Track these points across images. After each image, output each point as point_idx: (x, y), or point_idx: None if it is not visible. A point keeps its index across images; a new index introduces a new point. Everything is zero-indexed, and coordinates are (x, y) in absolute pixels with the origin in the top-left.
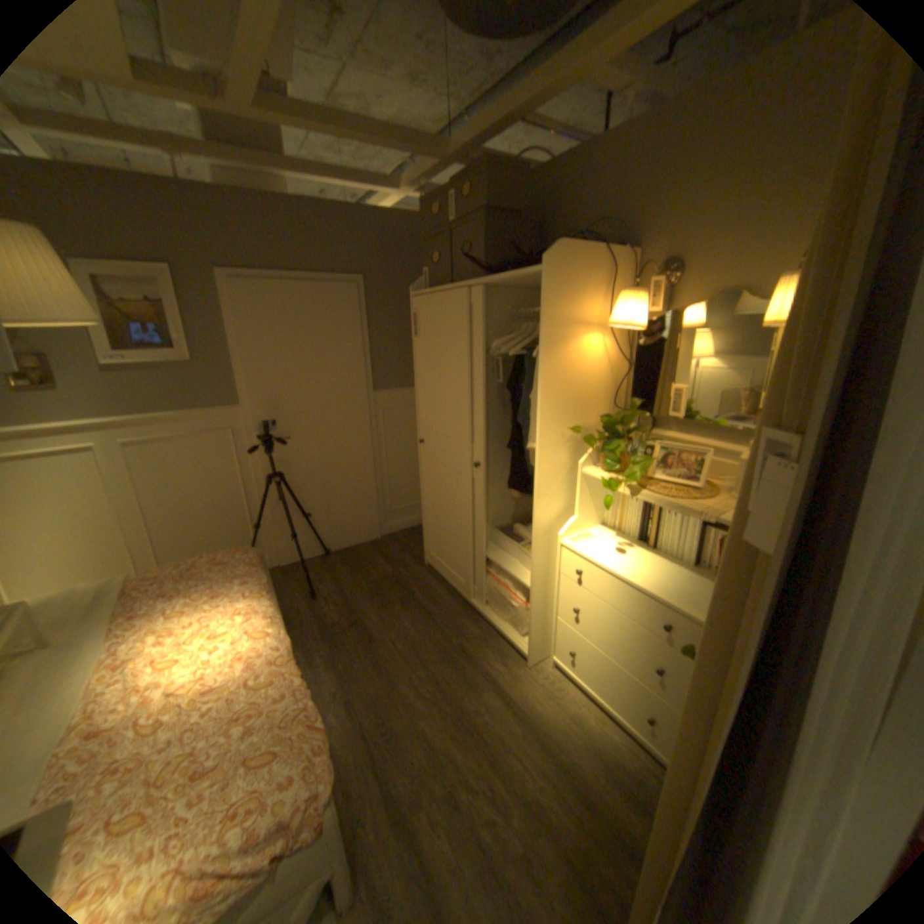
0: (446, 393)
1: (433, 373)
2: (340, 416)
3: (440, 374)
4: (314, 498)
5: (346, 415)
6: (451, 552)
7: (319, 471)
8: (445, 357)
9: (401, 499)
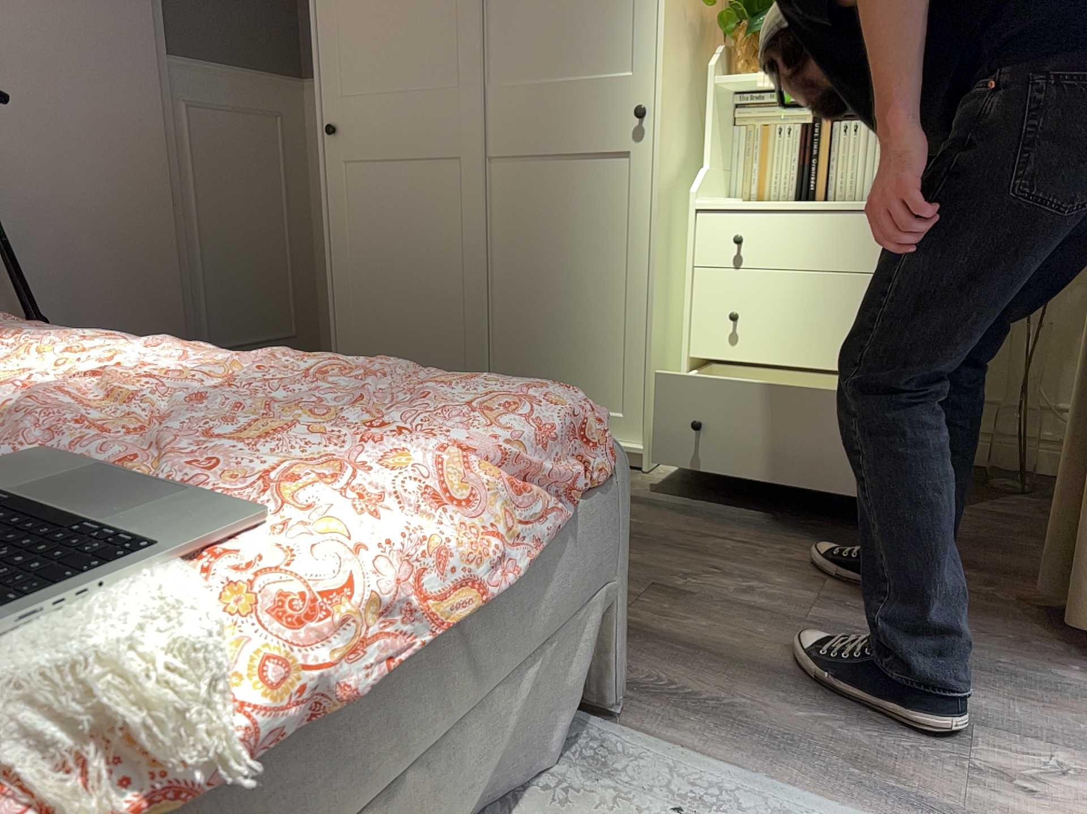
0: None
1: None
2: (102, 92)
3: None
4: (46, 290)
5: (116, 94)
6: (422, 350)
7: (57, 223)
8: None
9: (232, 323)
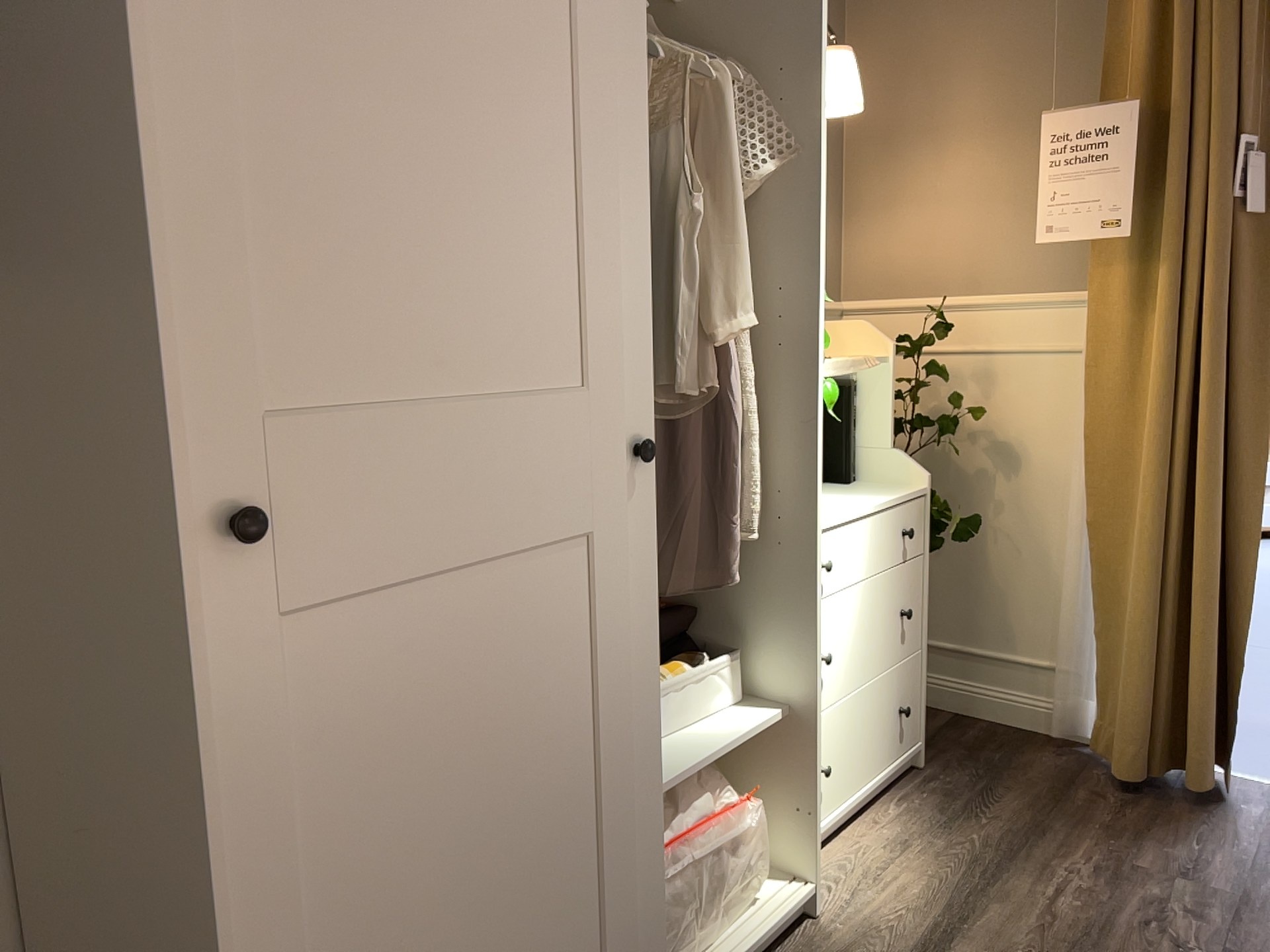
0: (492, 181)
1: (380, 66)
2: None
3: (447, 83)
4: None
5: None
6: None
7: None
8: (486, 5)
9: None
